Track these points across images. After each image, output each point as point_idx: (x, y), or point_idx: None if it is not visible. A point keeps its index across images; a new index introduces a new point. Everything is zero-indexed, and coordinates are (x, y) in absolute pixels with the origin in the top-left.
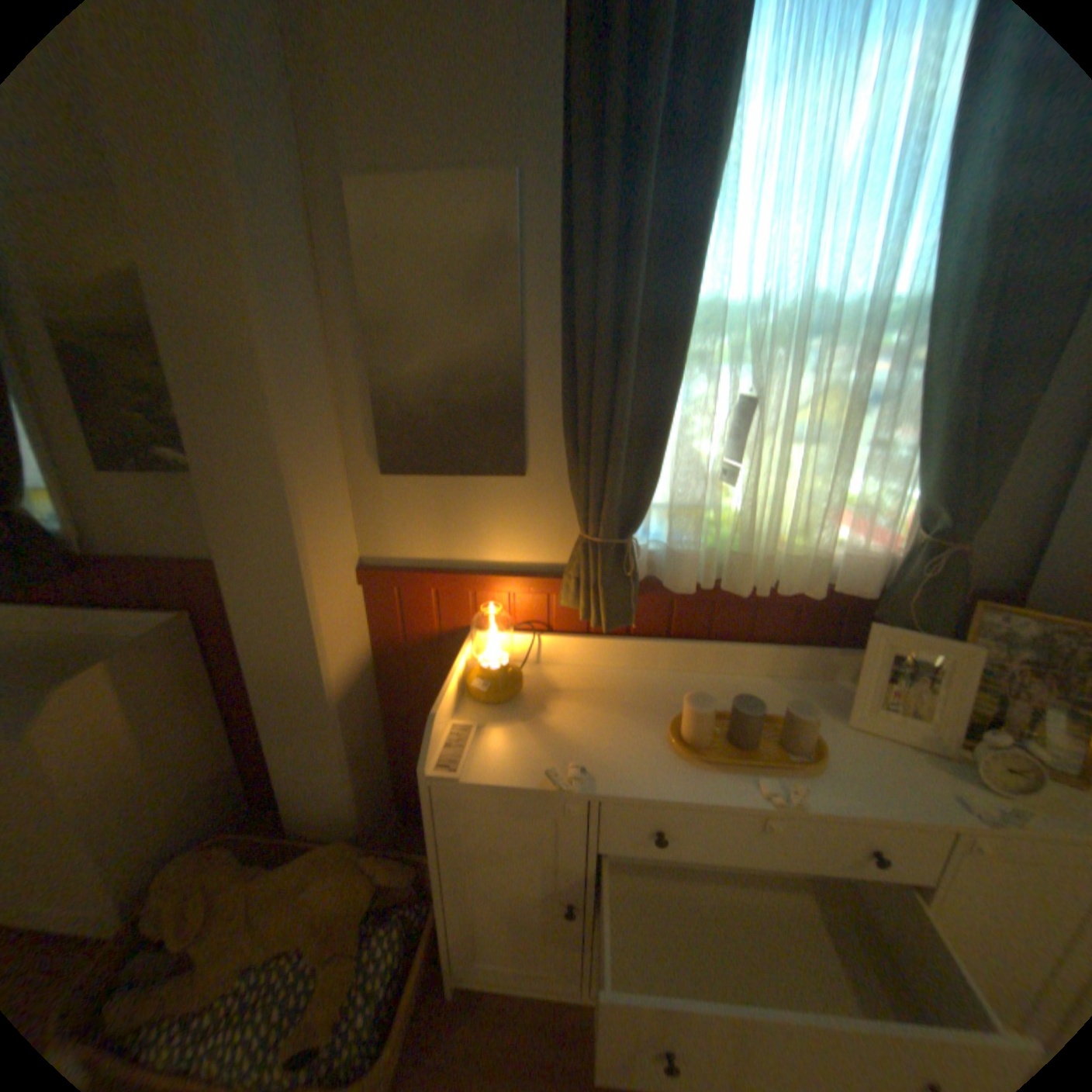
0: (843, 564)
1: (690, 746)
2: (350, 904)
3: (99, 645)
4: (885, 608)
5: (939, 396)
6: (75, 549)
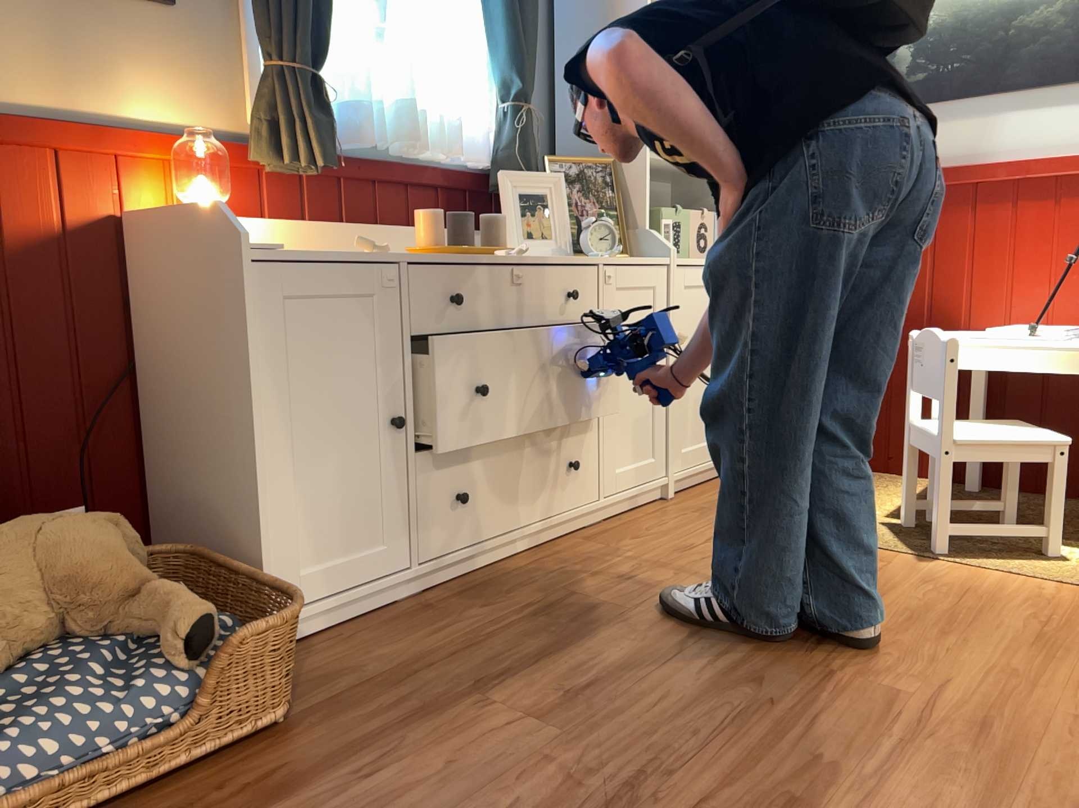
0: (459, 143)
1: (434, 246)
2: (115, 538)
3: None
4: (495, 176)
5: None
6: None
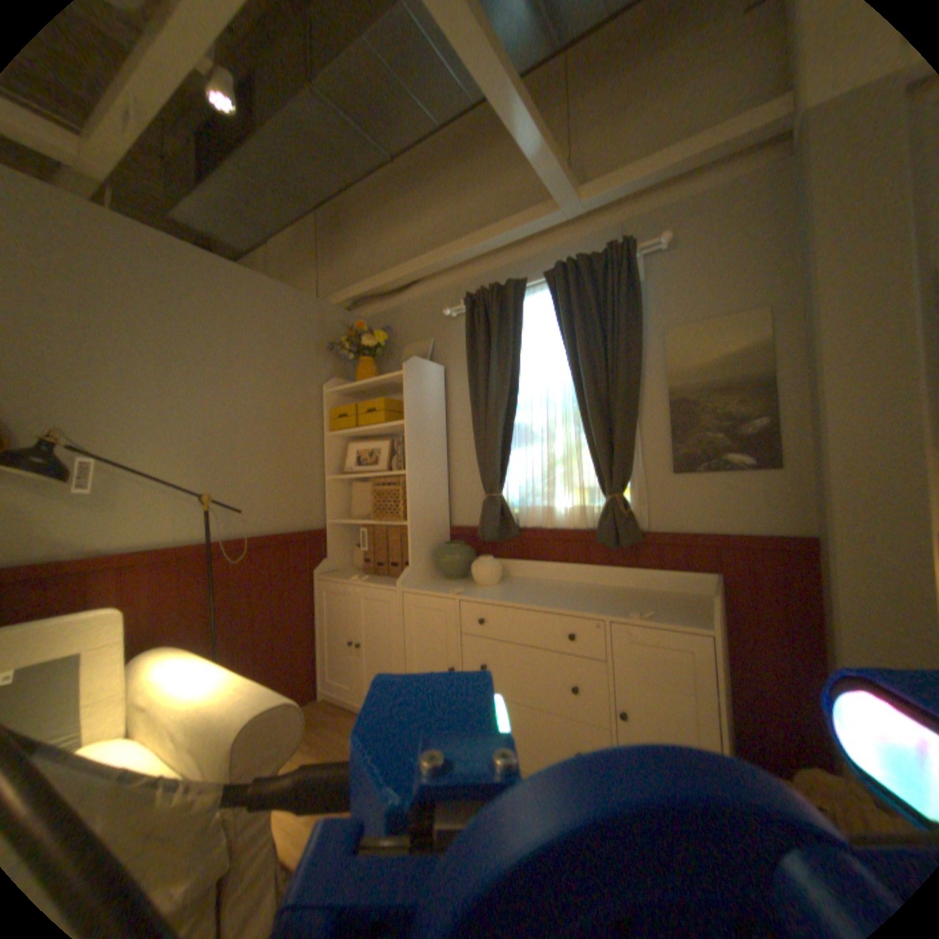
0: None
1: None
2: None
3: (652, 592)
4: None
5: None
6: (641, 524)
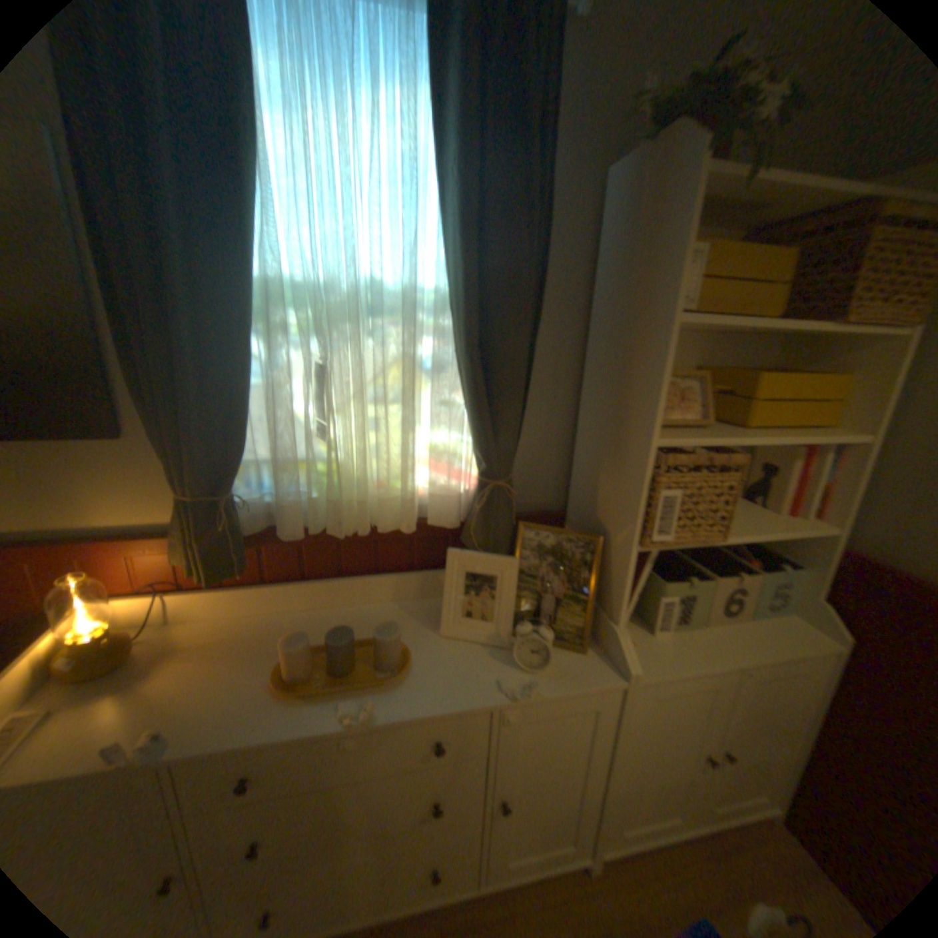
0: (435, 502)
1: (284, 687)
2: None
3: None
4: (466, 535)
5: (463, 368)
6: None
